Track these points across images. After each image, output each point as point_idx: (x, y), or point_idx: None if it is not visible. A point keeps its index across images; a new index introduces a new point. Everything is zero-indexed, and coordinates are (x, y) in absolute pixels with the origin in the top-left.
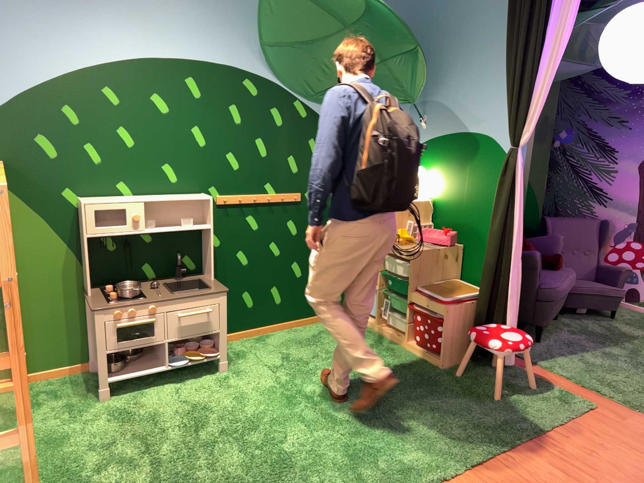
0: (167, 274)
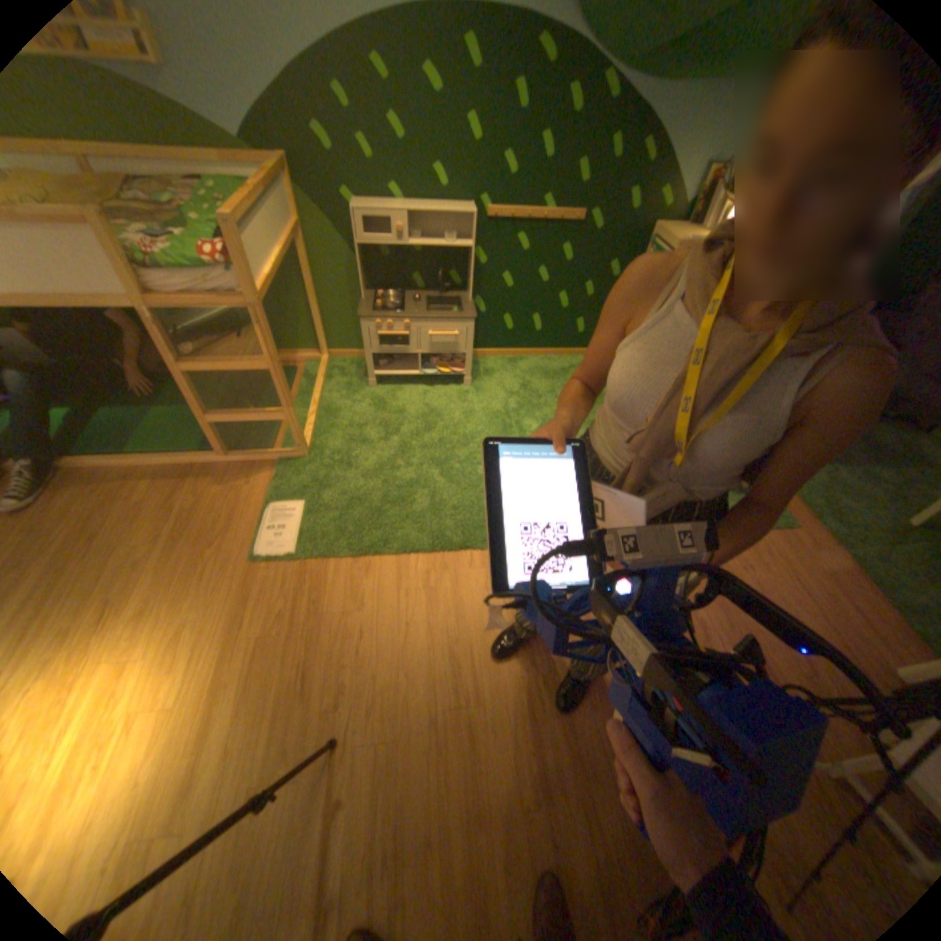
0: (431, 288)
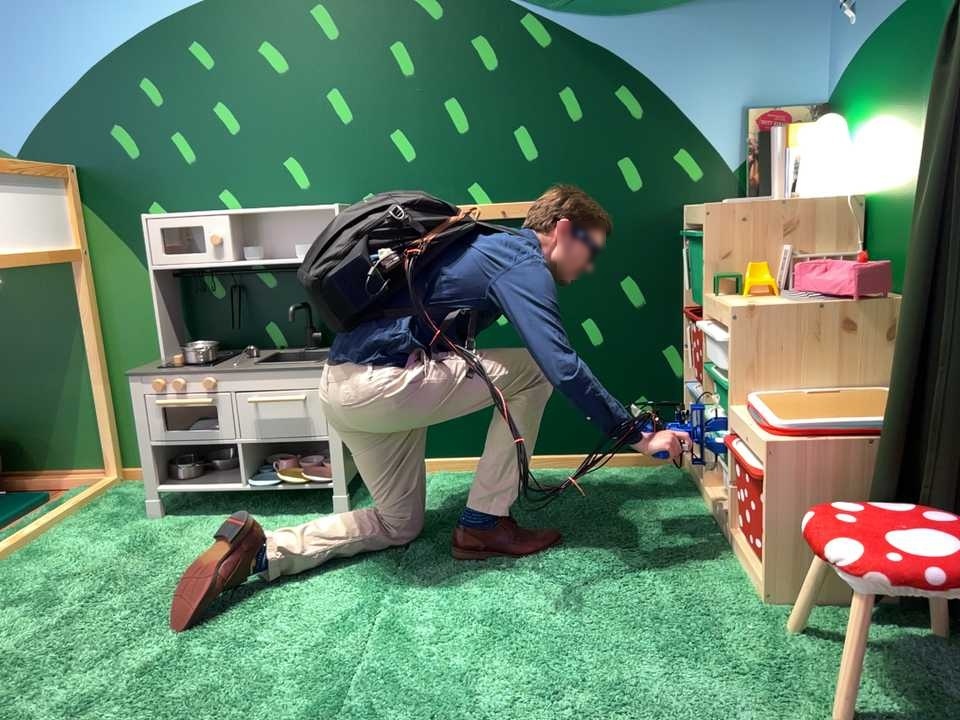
0: (297, 343)
